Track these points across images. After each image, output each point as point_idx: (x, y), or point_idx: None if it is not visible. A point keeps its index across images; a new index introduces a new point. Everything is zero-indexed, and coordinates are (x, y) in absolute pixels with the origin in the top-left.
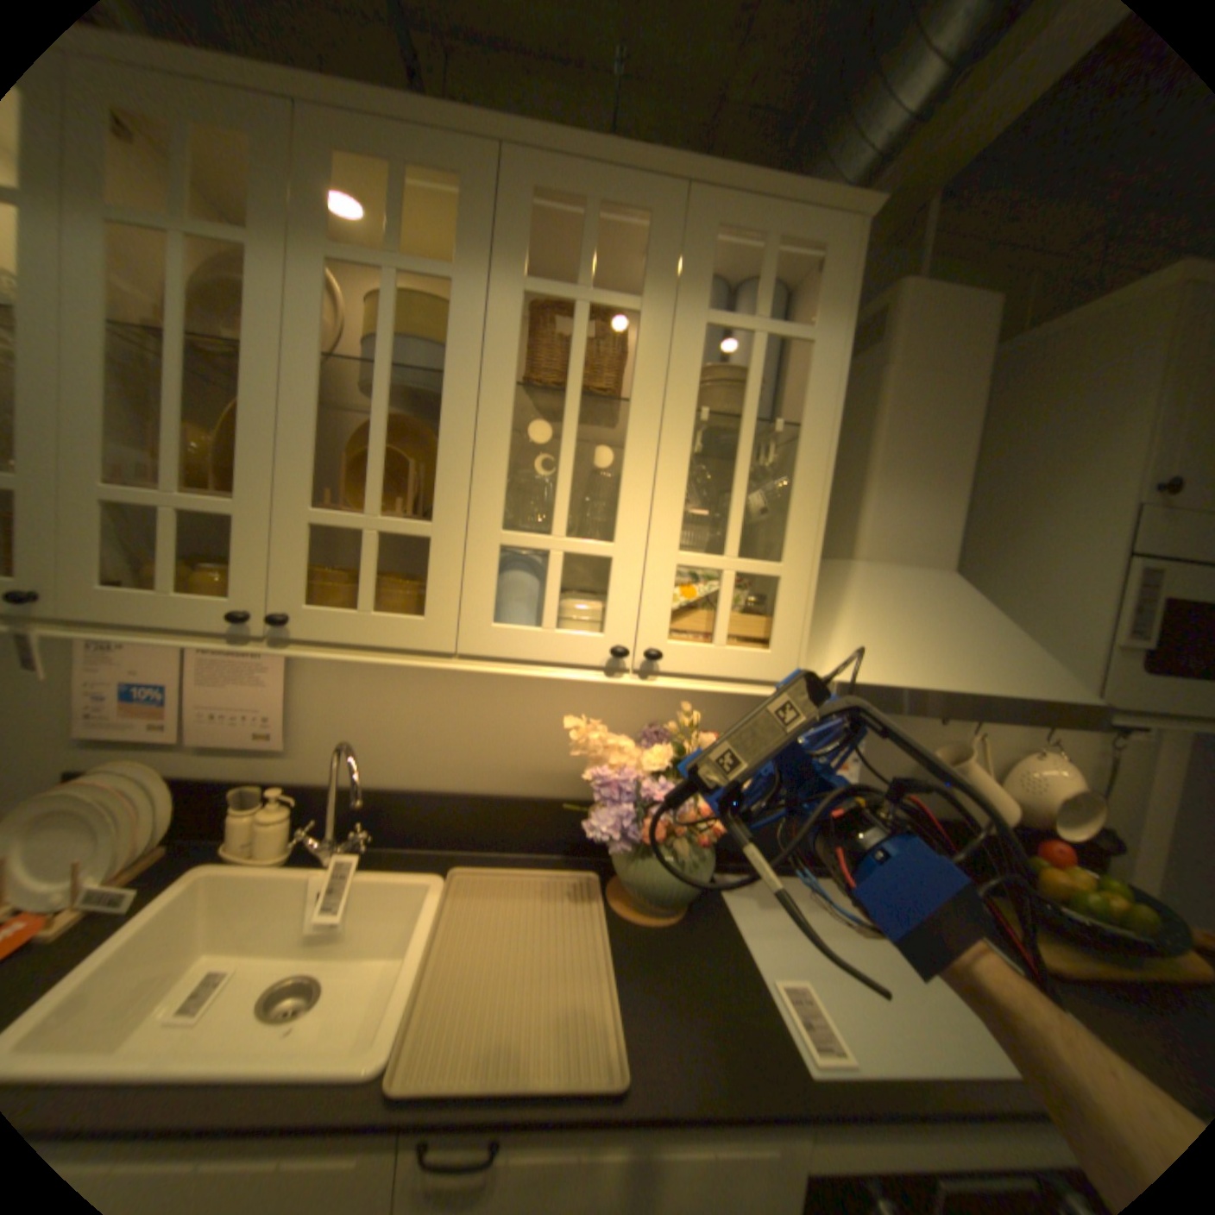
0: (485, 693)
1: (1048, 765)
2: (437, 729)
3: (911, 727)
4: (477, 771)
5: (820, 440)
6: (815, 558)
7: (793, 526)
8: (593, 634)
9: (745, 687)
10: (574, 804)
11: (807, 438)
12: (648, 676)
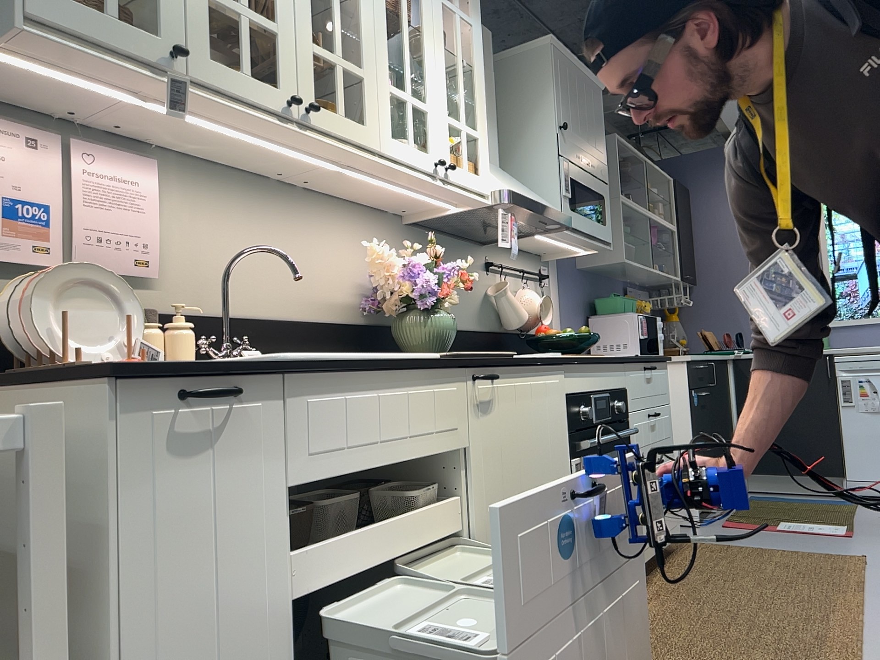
0: (288, 238)
1: (529, 291)
2: (261, 267)
3: (479, 275)
4: (290, 303)
5: (481, 75)
6: (487, 133)
7: (480, 114)
8: (427, 154)
9: (476, 195)
10: (349, 326)
11: (478, 73)
12: (446, 183)
